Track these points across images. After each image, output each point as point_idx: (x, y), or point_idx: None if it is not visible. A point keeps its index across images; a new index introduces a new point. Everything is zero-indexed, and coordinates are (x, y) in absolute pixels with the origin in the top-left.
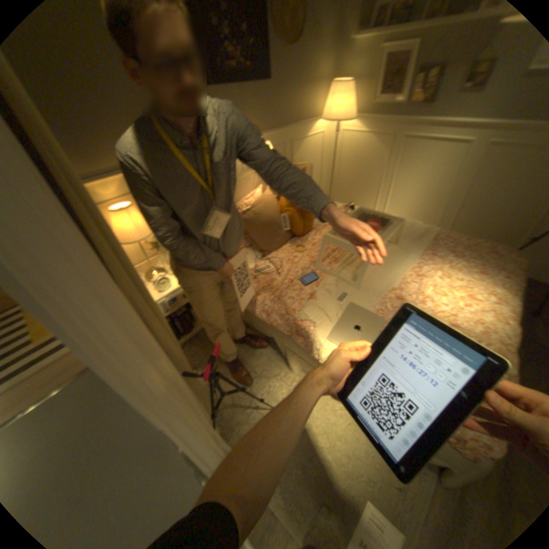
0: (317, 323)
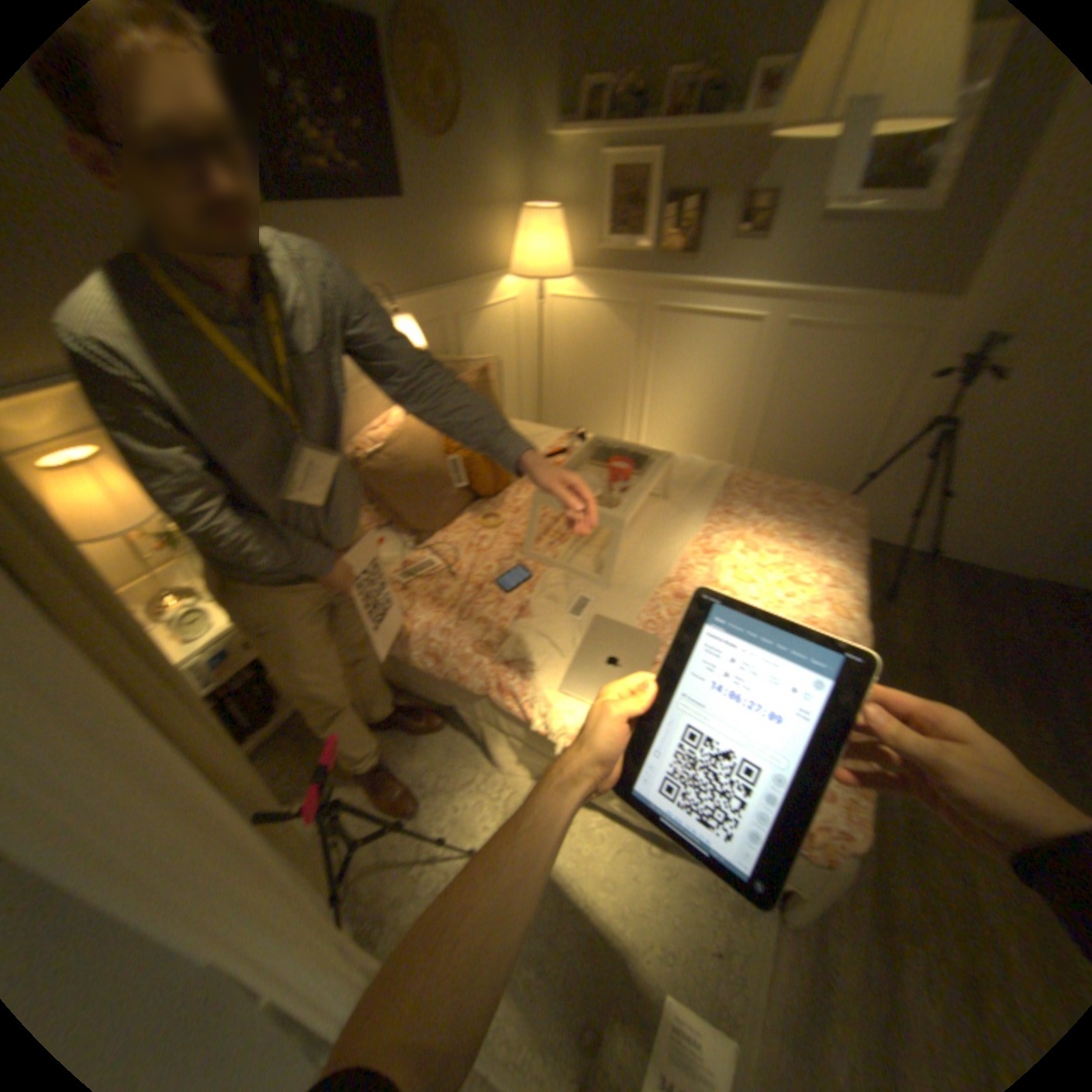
0: (536, 663)
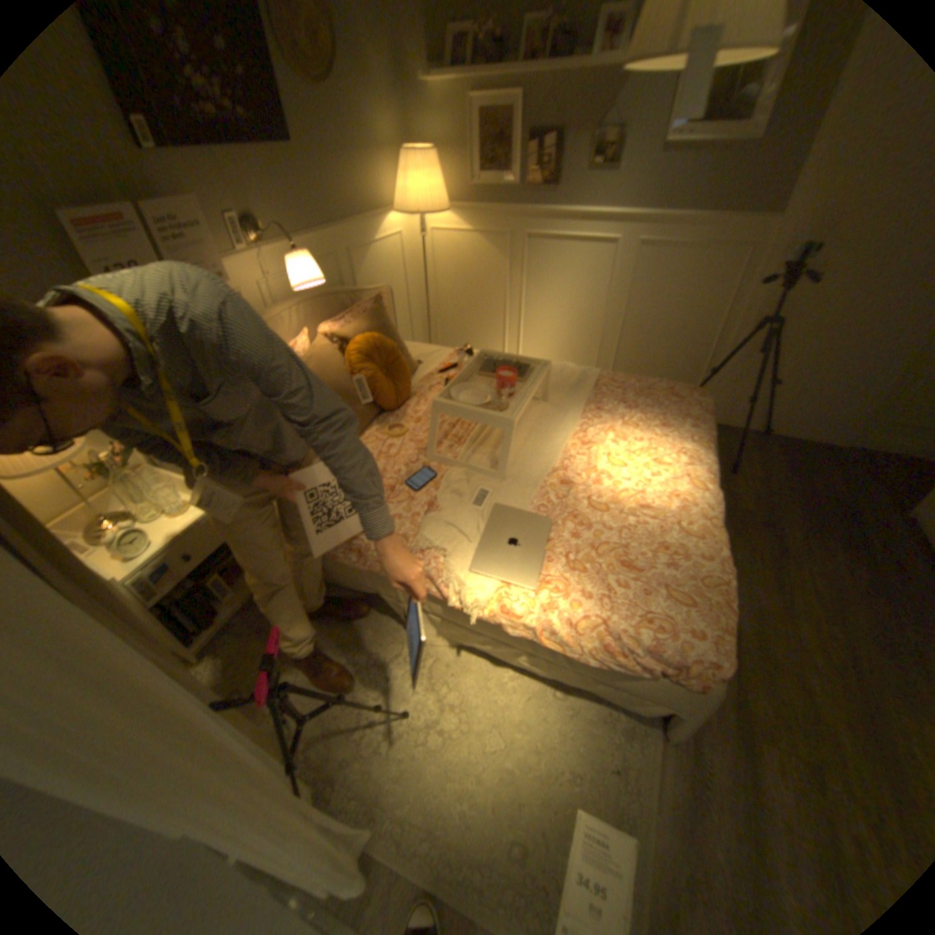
0: (450, 548)
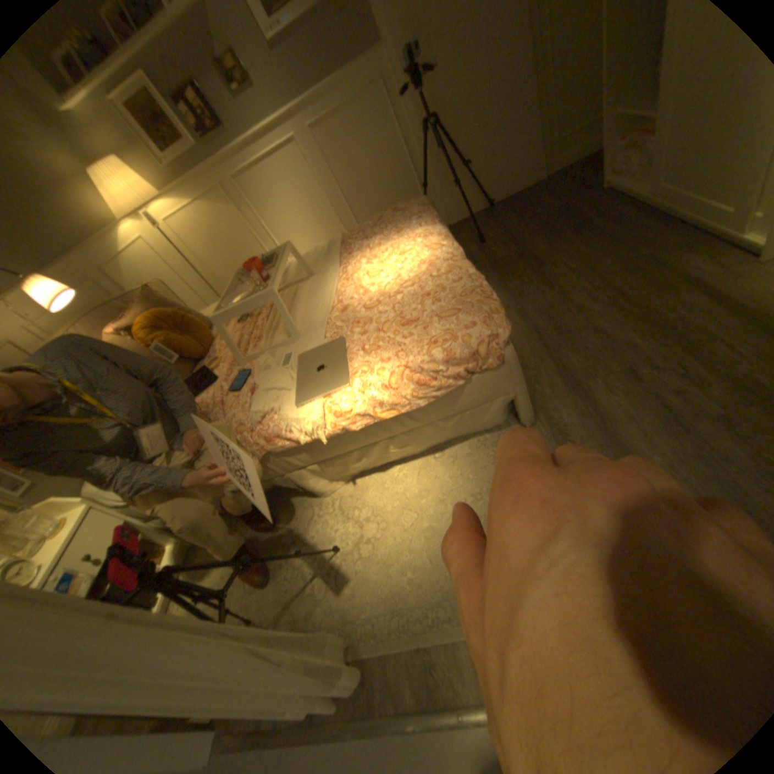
0: (273, 403)
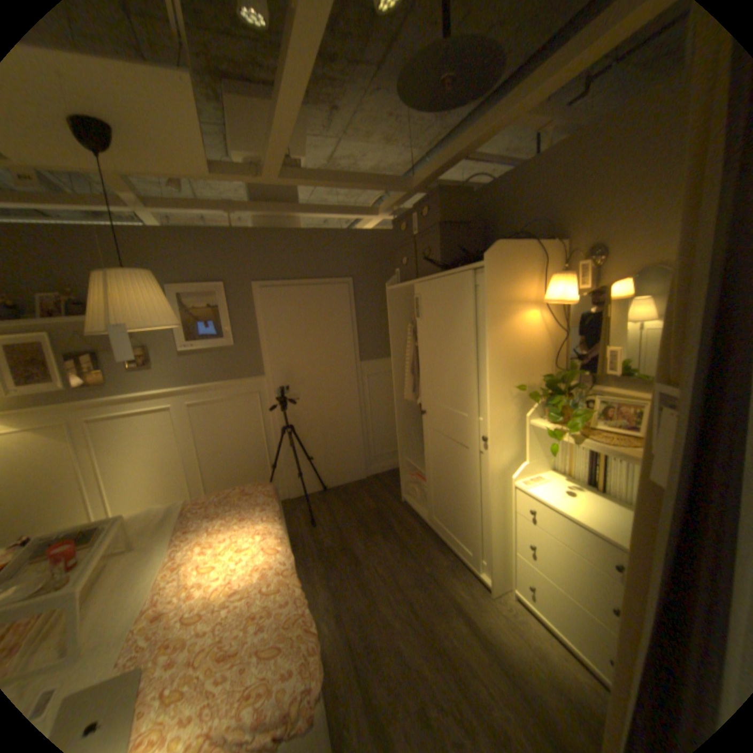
0: None
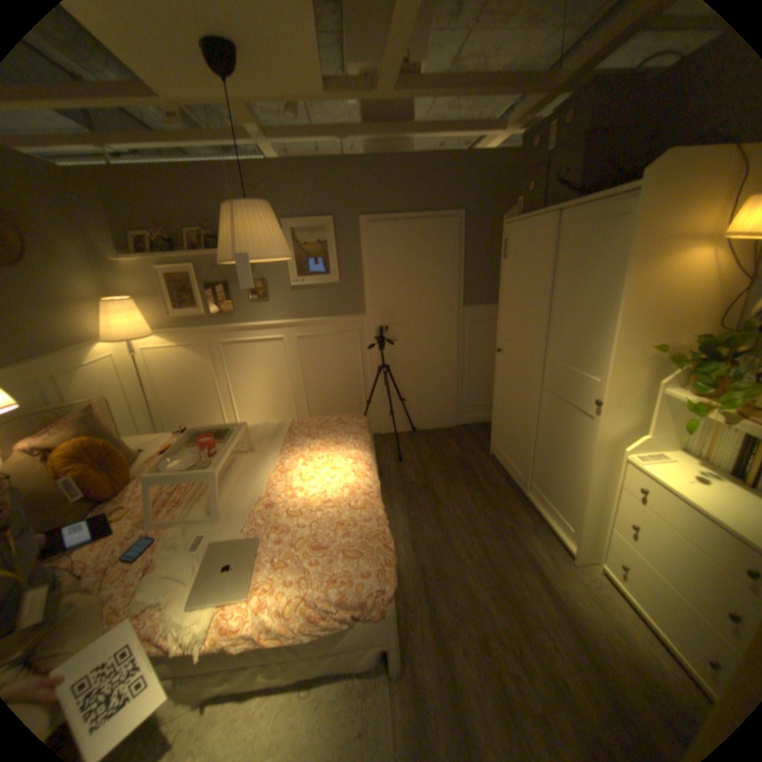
0: (164, 599)
